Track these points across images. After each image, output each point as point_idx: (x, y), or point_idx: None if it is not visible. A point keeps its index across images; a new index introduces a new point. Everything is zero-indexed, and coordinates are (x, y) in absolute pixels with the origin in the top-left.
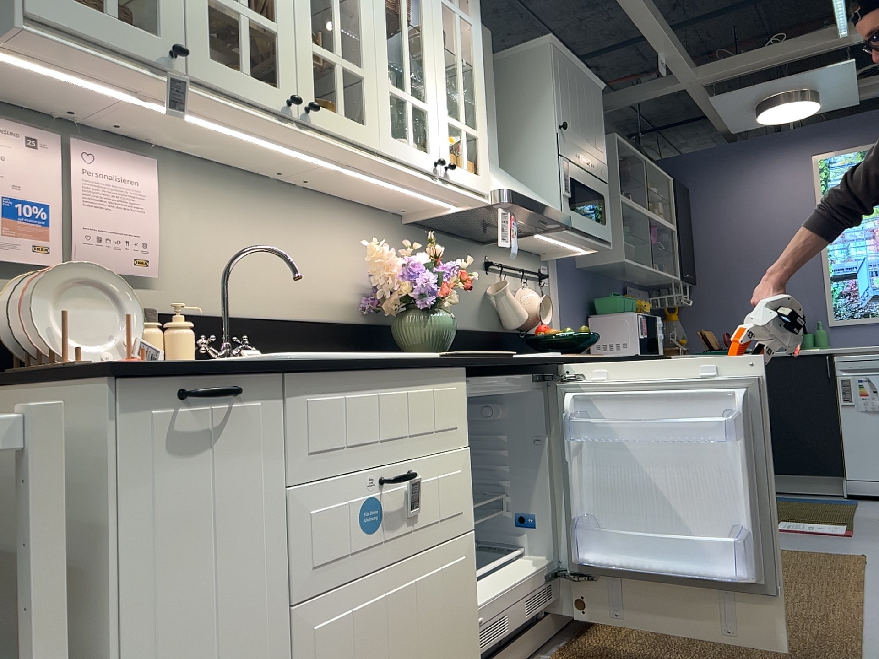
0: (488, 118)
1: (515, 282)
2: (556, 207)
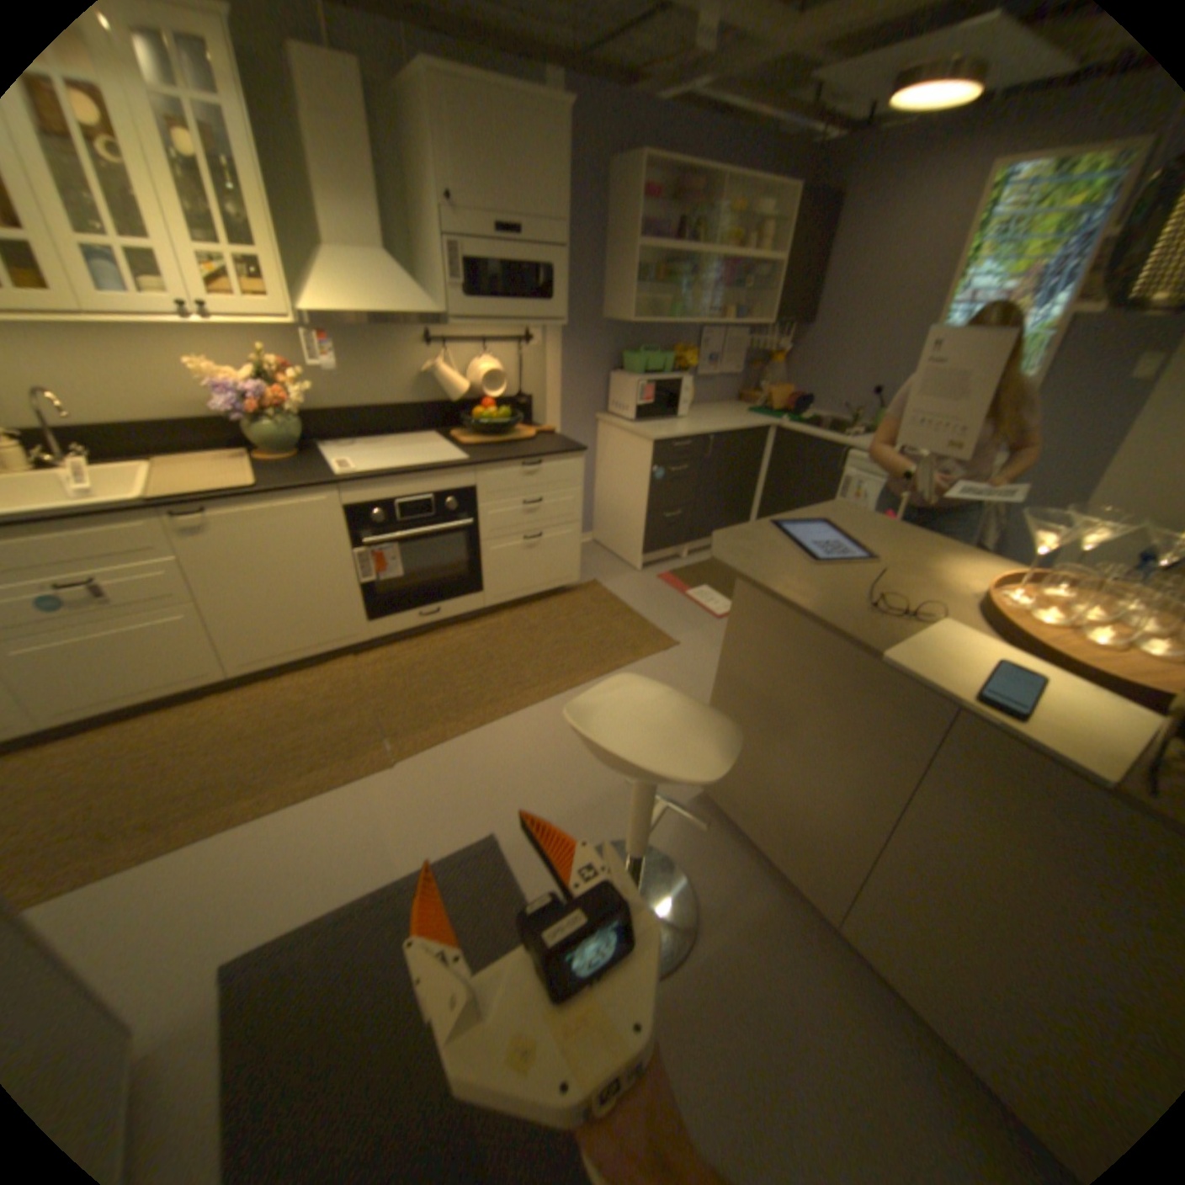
0: (353, 192)
1: (477, 349)
2: (424, 304)
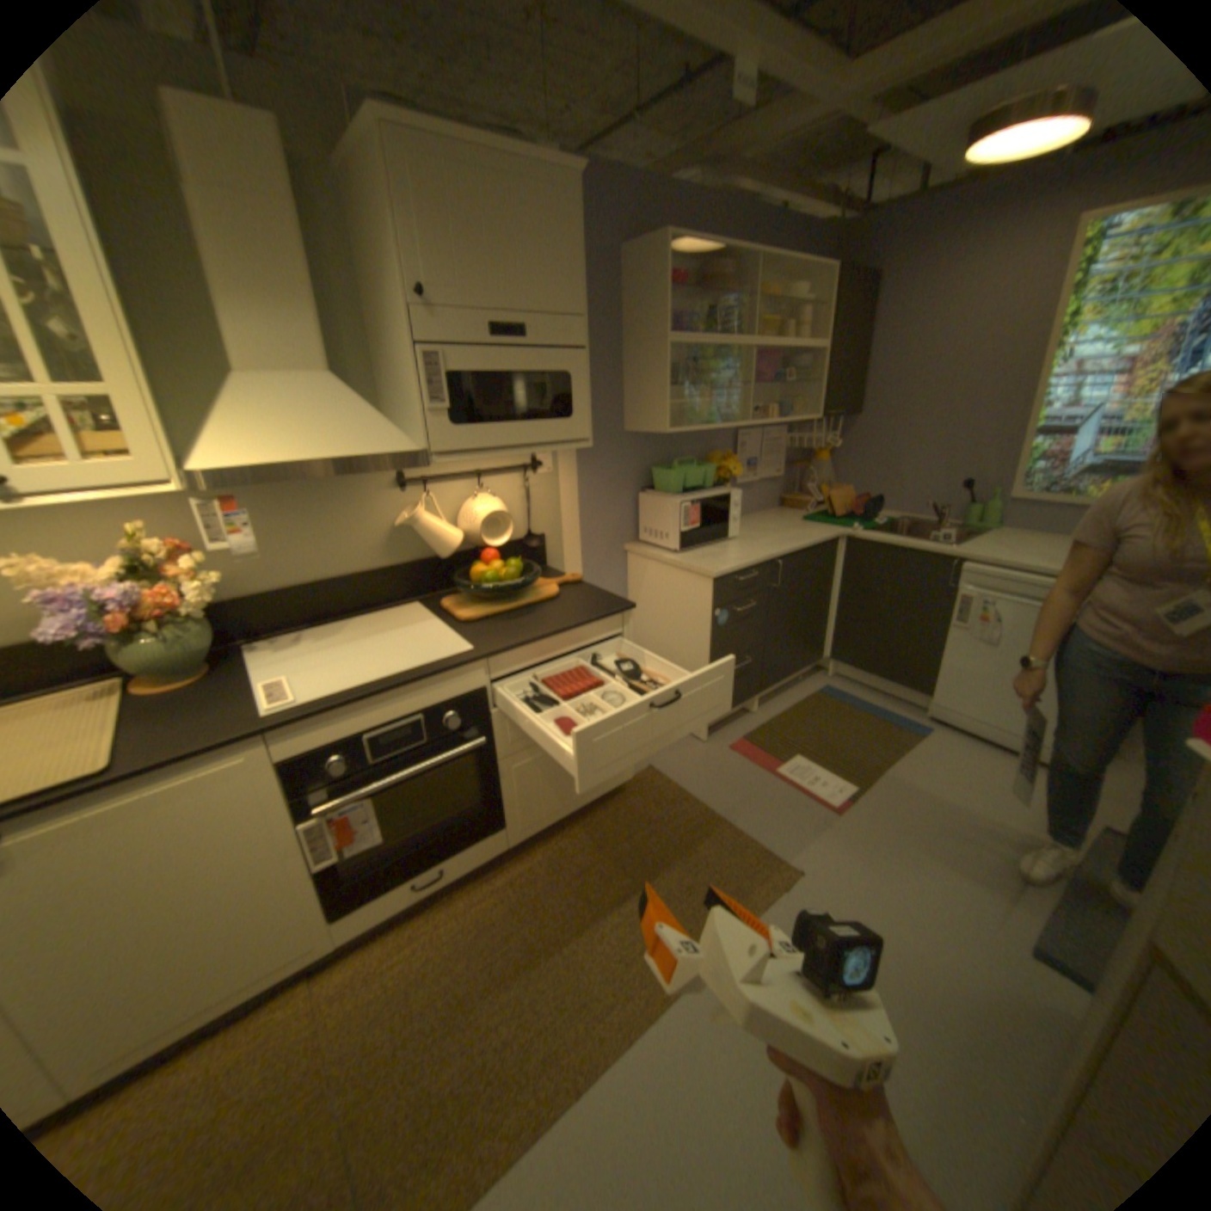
0: (276, 297)
1: (469, 487)
2: (391, 441)
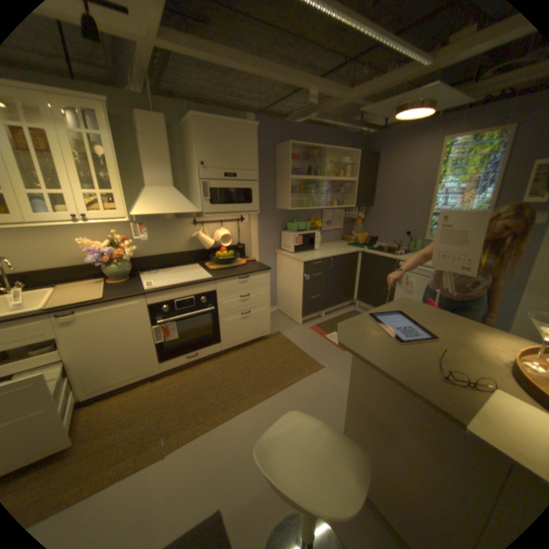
0: (159, 164)
1: (218, 225)
2: (190, 209)
